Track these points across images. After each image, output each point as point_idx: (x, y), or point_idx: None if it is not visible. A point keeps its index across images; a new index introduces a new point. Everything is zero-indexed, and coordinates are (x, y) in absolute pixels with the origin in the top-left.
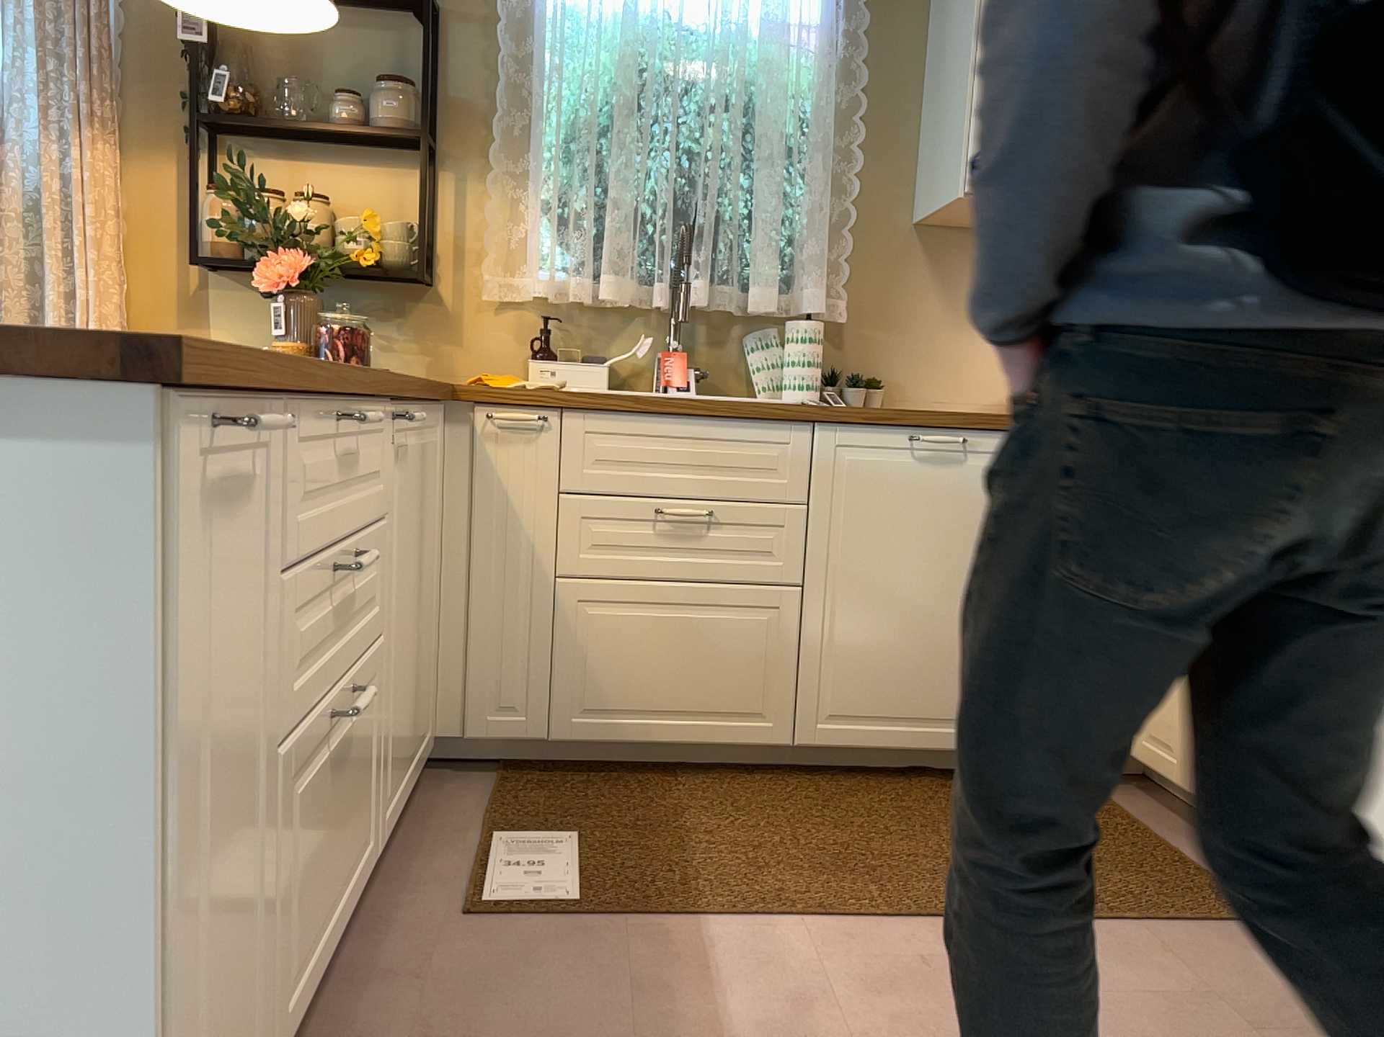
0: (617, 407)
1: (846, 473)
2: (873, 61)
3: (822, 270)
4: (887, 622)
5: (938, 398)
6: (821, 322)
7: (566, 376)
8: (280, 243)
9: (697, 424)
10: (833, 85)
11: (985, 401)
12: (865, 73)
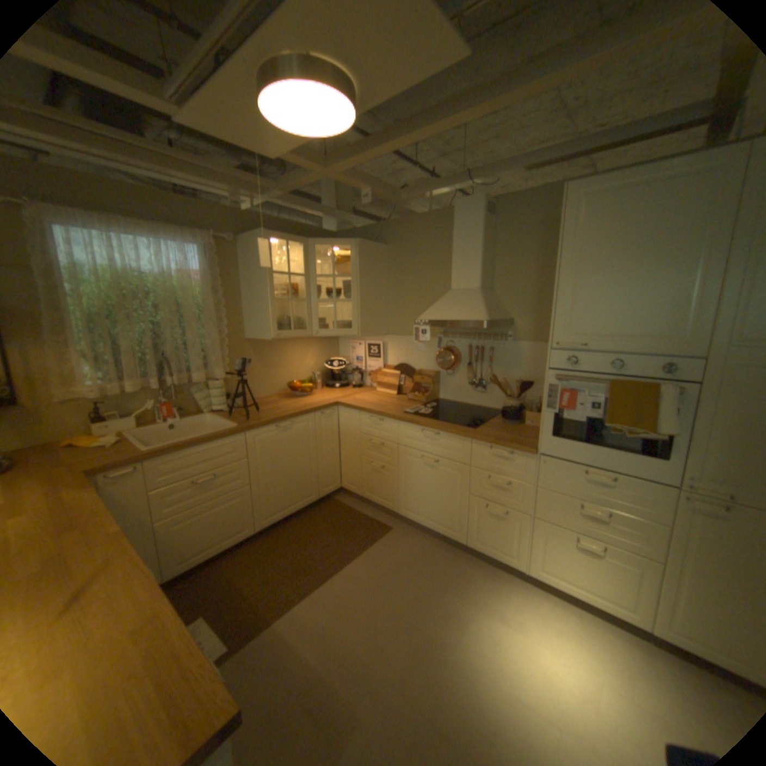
0: (169, 454)
1: (257, 445)
2: (220, 284)
3: (216, 361)
4: (277, 484)
5: (262, 394)
6: (222, 382)
7: (114, 428)
8: None
9: (203, 447)
10: (210, 297)
11: (276, 391)
12: (221, 291)
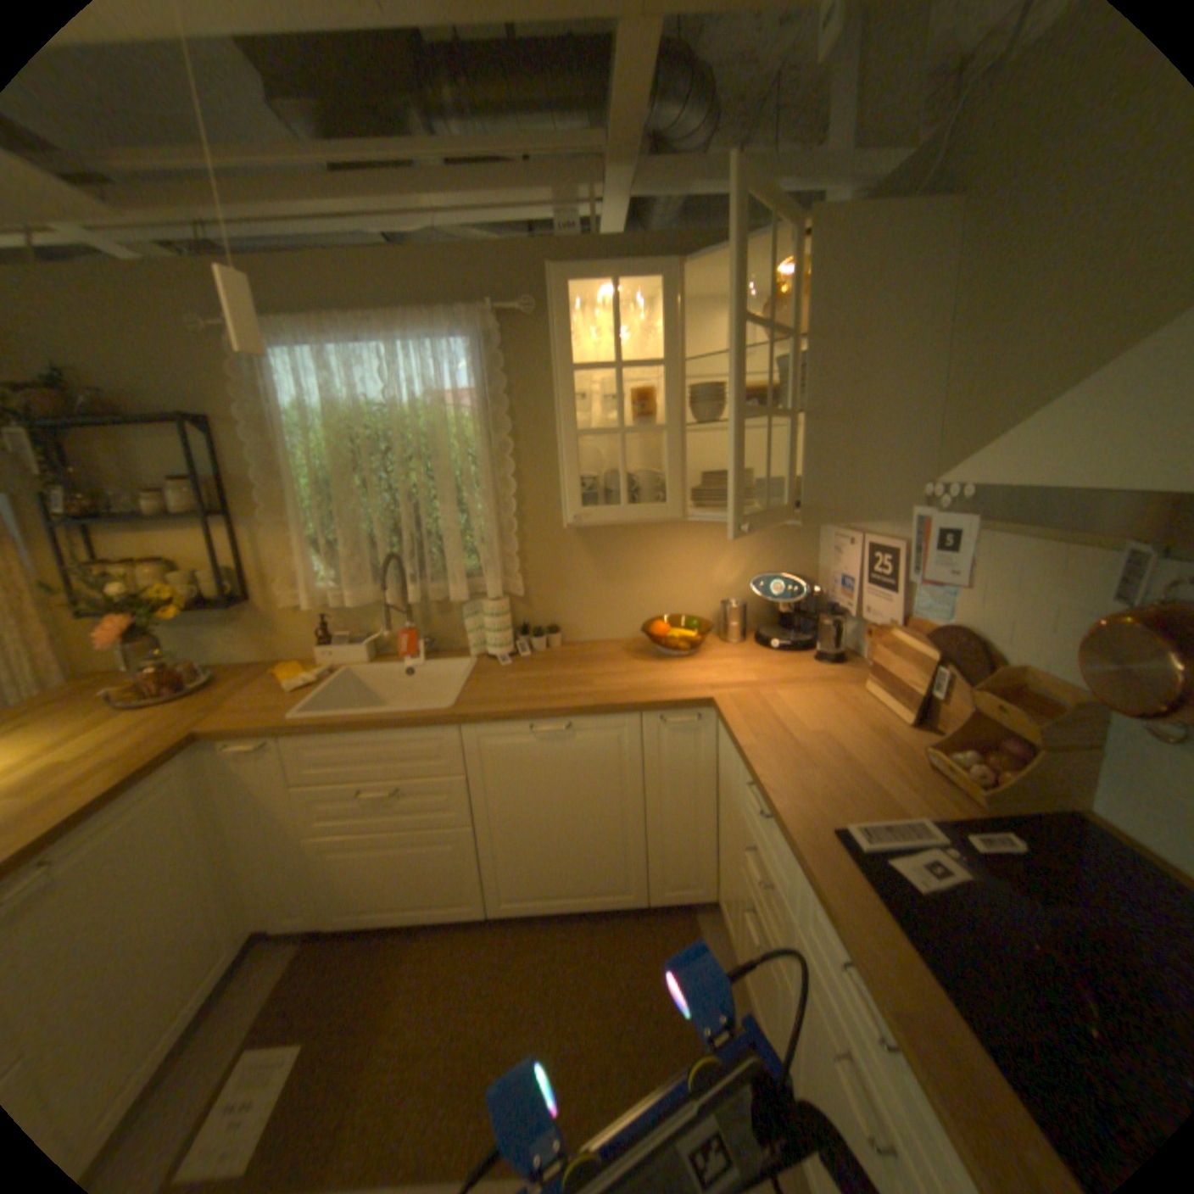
0: (311, 736)
1: (486, 756)
2: (519, 408)
3: (505, 561)
4: (534, 845)
5: (600, 632)
6: (501, 605)
7: (338, 657)
8: (108, 611)
9: (373, 737)
10: (483, 437)
11: (633, 630)
12: (508, 423)
